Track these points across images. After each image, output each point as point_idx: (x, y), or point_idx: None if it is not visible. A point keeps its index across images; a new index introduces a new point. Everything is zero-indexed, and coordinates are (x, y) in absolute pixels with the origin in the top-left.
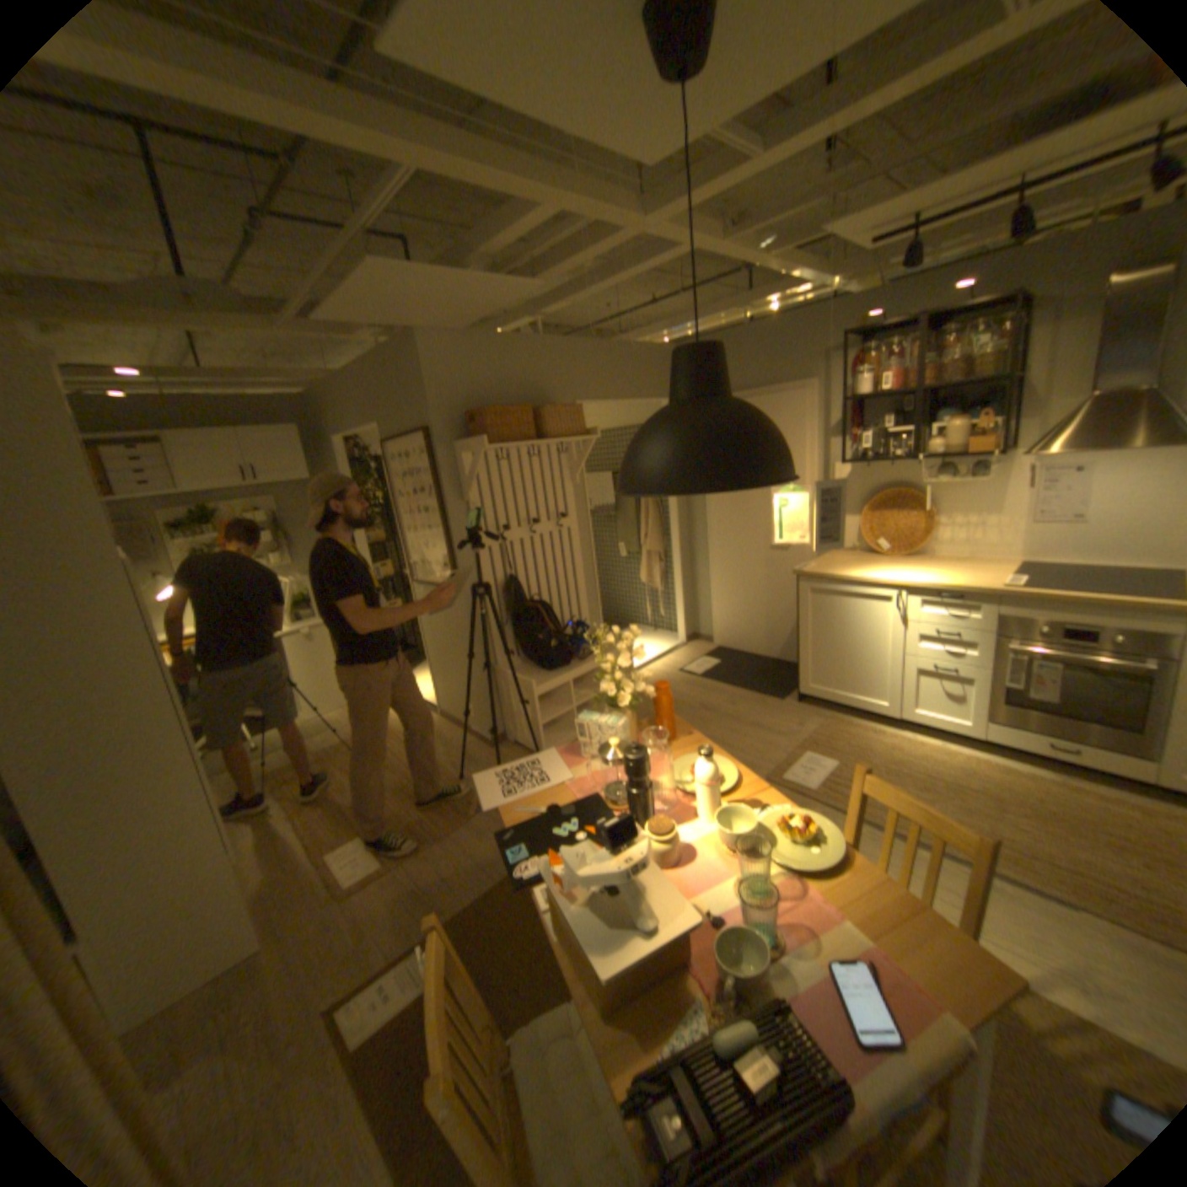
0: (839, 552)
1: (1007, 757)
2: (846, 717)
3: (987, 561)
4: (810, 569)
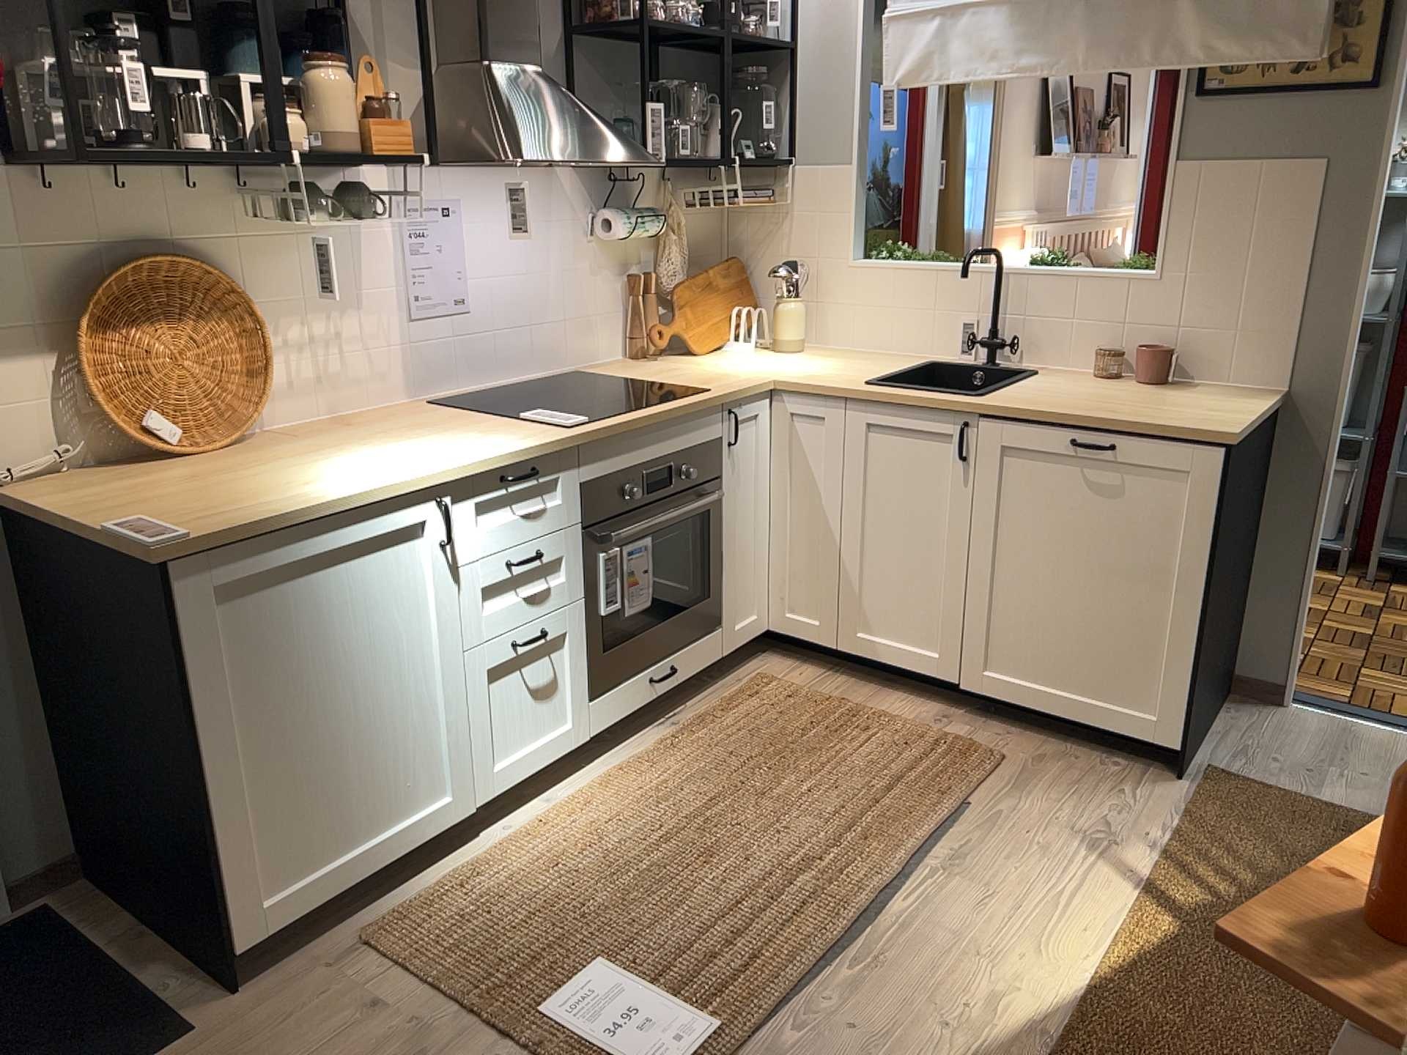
0: (50, 487)
1: (603, 749)
2: (382, 907)
3: (388, 415)
4: (193, 528)
